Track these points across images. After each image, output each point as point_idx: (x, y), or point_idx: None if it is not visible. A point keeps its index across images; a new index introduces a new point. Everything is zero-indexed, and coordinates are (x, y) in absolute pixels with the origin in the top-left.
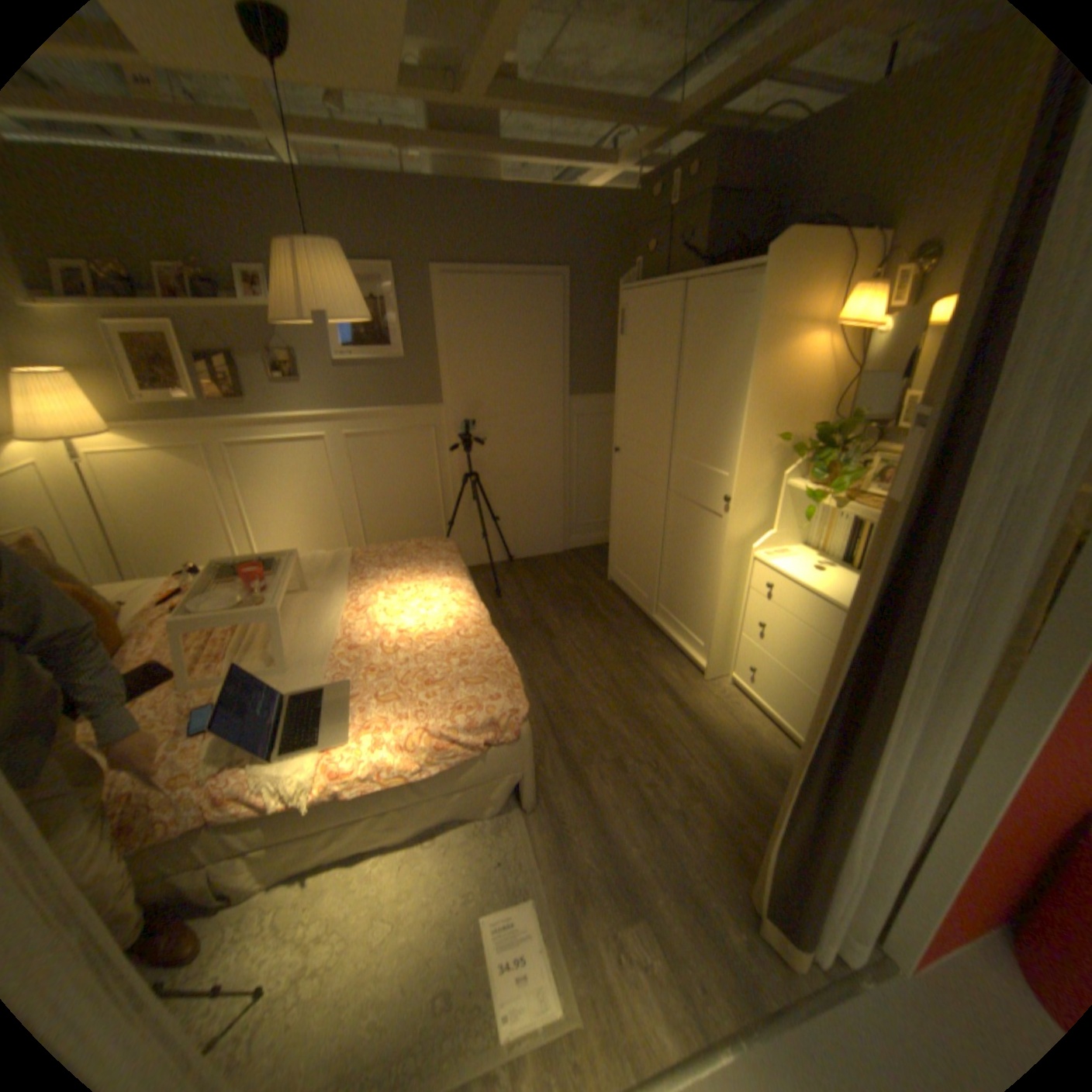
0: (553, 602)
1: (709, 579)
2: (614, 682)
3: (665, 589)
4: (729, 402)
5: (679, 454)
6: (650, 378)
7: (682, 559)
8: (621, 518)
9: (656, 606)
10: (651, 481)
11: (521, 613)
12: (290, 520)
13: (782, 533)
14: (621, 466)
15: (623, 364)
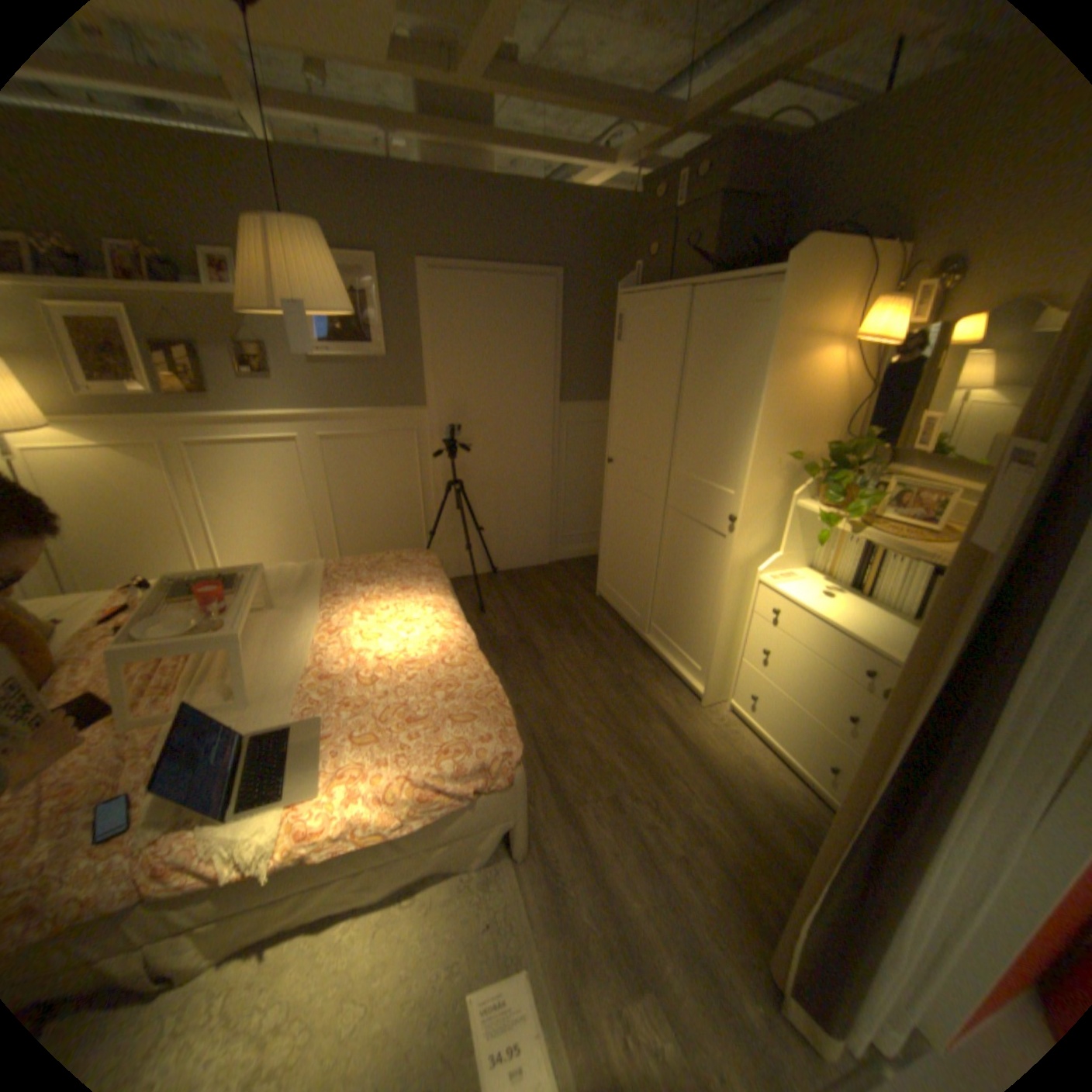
0: (539, 618)
1: (708, 601)
2: (606, 709)
3: (659, 608)
4: (737, 416)
5: (678, 468)
6: (648, 387)
7: (678, 579)
8: (612, 532)
9: (649, 626)
10: (647, 496)
11: (506, 631)
12: (256, 527)
13: (787, 555)
14: (614, 478)
15: (619, 372)
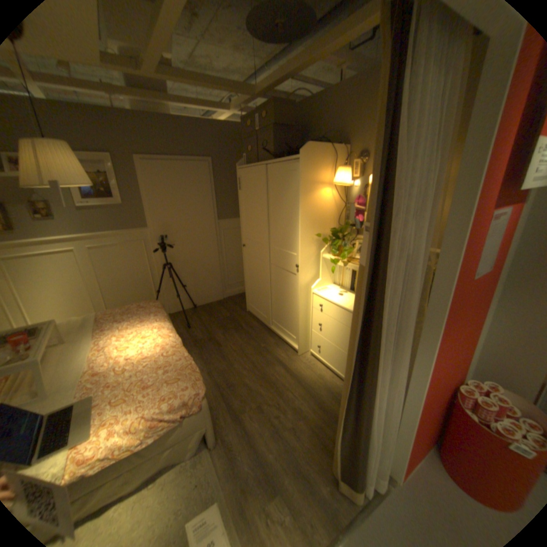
0: (219, 326)
1: (294, 305)
2: (254, 364)
3: (275, 312)
4: (292, 220)
5: (273, 245)
6: (255, 210)
7: (280, 296)
8: (250, 279)
9: (272, 321)
10: (262, 259)
11: (202, 335)
12: (53, 300)
13: (323, 279)
14: (247, 253)
15: (242, 203)
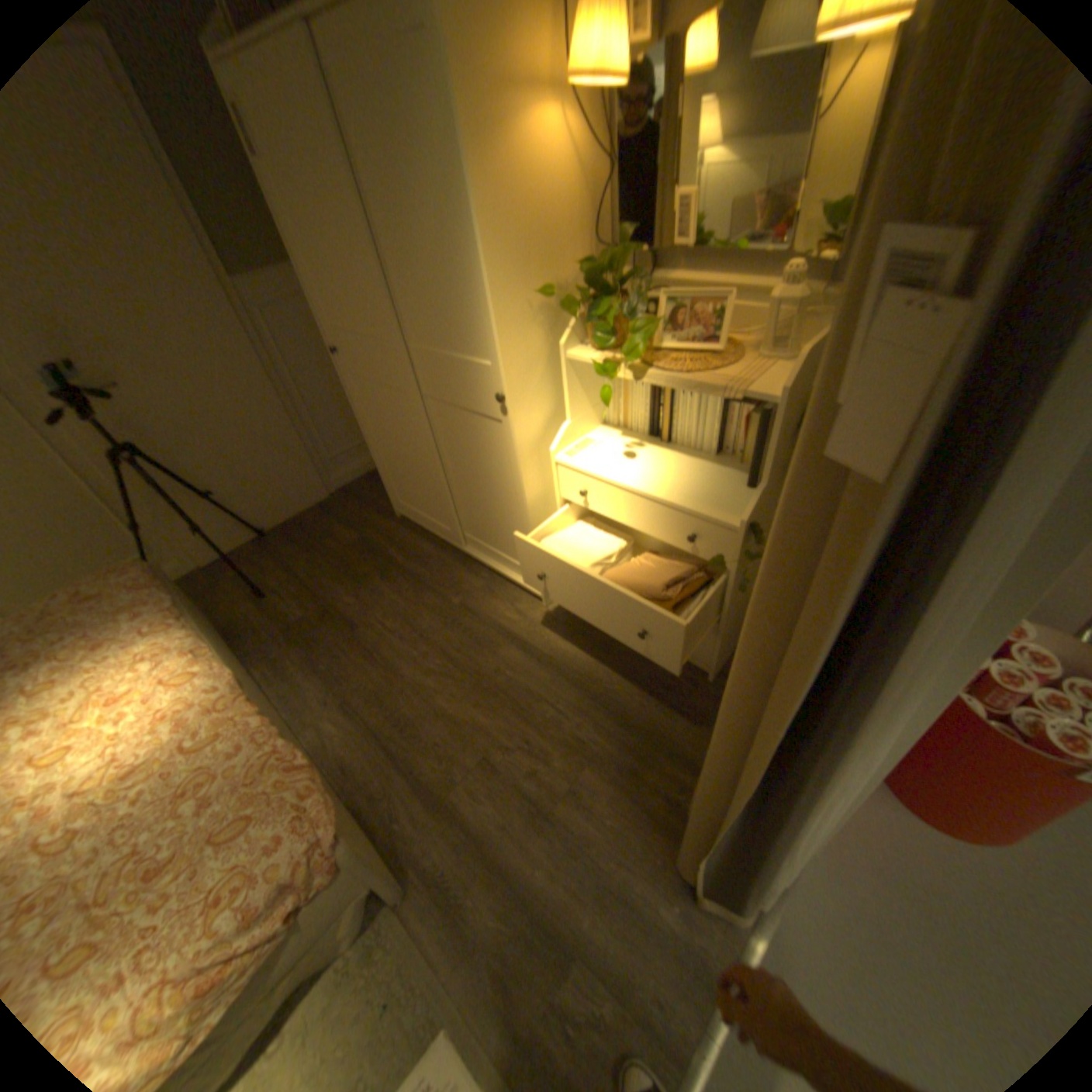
0: (339, 575)
1: (512, 500)
2: (448, 657)
3: (467, 517)
4: (456, 252)
5: (417, 344)
6: (330, 230)
7: (473, 481)
8: (381, 442)
9: (465, 538)
10: (397, 389)
11: (302, 610)
12: None
13: (577, 422)
14: (351, 374)
15: (283, 213)
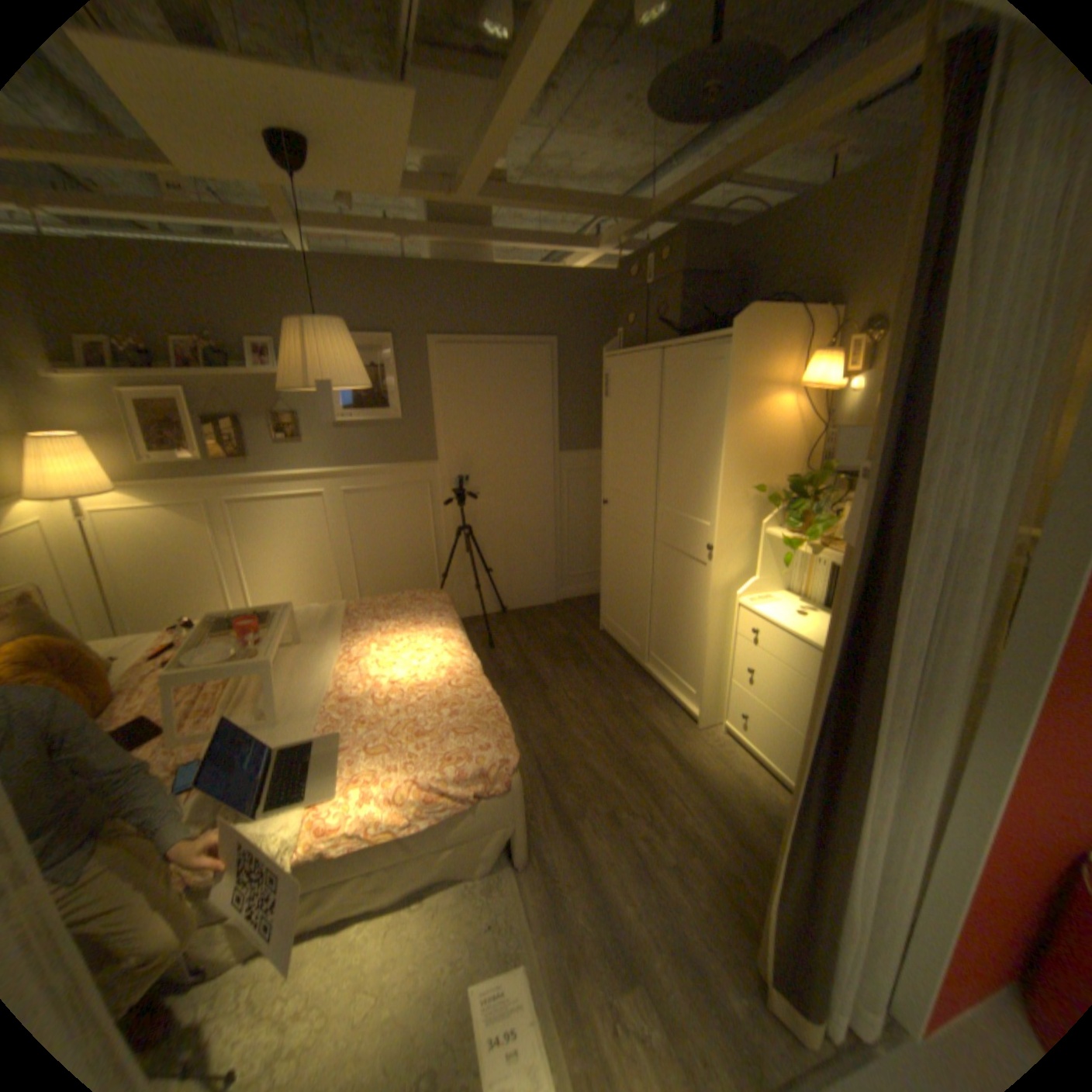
0: (546, 651)
1: (697, 626)
2: (607, 733)
3: (656, 636)
4: (707, 456)
5: (663, 505)
6: (634, 435)
7: (670, 607)
8: (611, 567)
9: (648, 655)
10: (638, 531)
11: (514, 664)
12: (286, 574)
13: (764, 579)
14: (610, 517)
15: (609, 423)
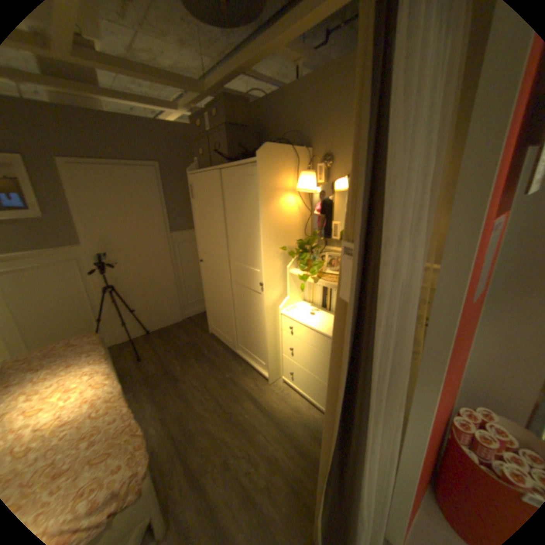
0: (176, 356)
1: (260, 328)
2: (217, 403)
3: (239, 335)
4: (252, 232)
5: (233, 261)
6: (210, 221)
7: (245, 318)
8: (210, 298)
9: (237, 345)
10: (221, 277)
11: (154, 370)
12: None
13: (291, 297)
14: (205, 269)
15: (196, 214)
